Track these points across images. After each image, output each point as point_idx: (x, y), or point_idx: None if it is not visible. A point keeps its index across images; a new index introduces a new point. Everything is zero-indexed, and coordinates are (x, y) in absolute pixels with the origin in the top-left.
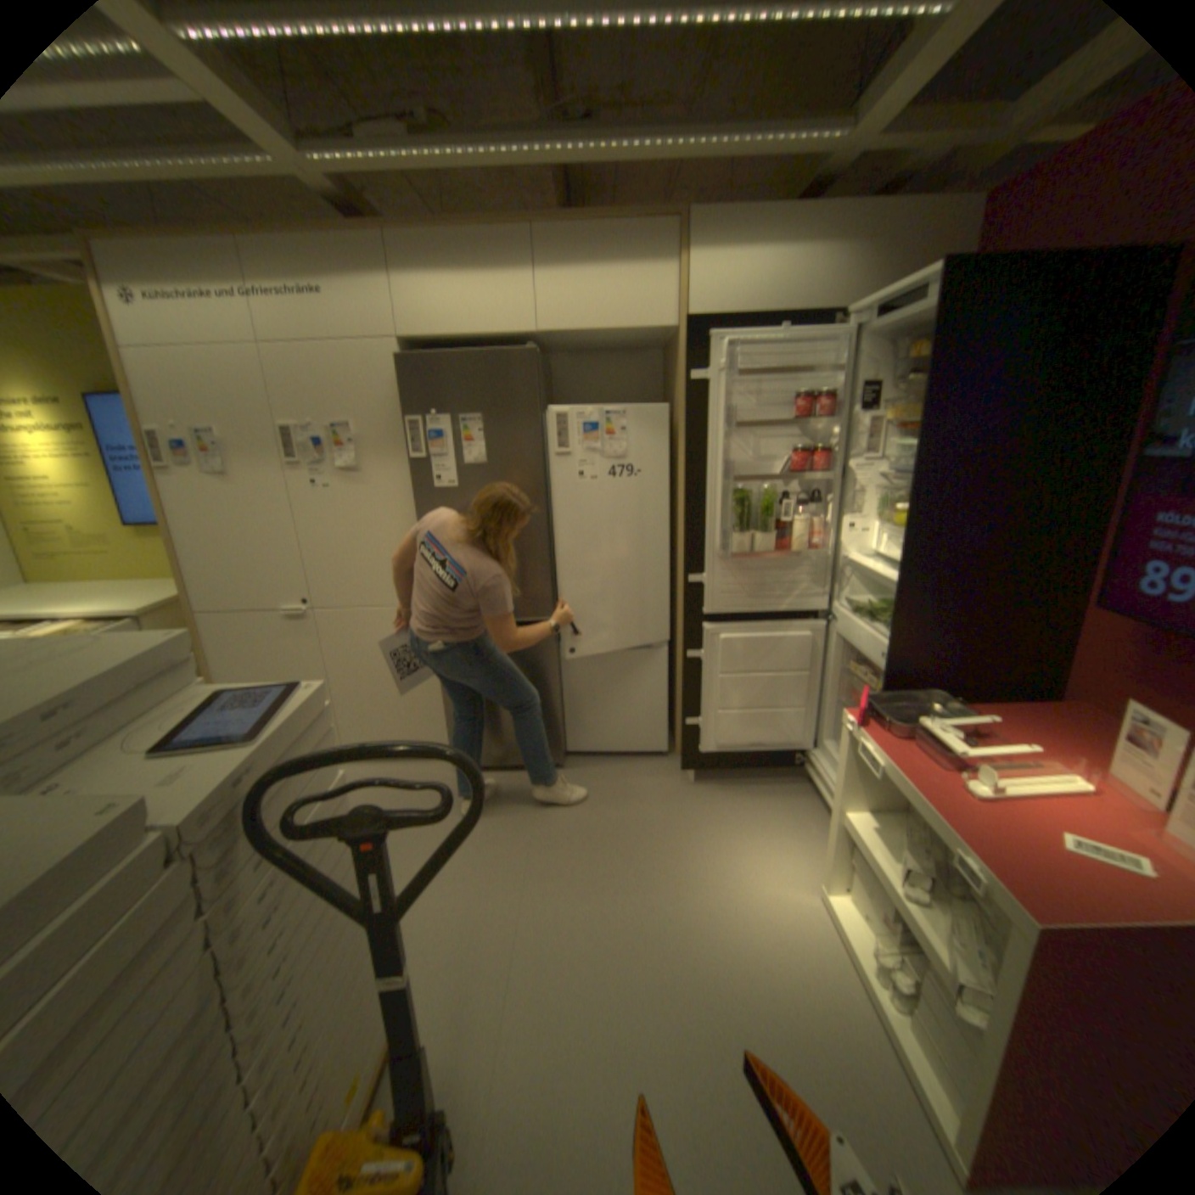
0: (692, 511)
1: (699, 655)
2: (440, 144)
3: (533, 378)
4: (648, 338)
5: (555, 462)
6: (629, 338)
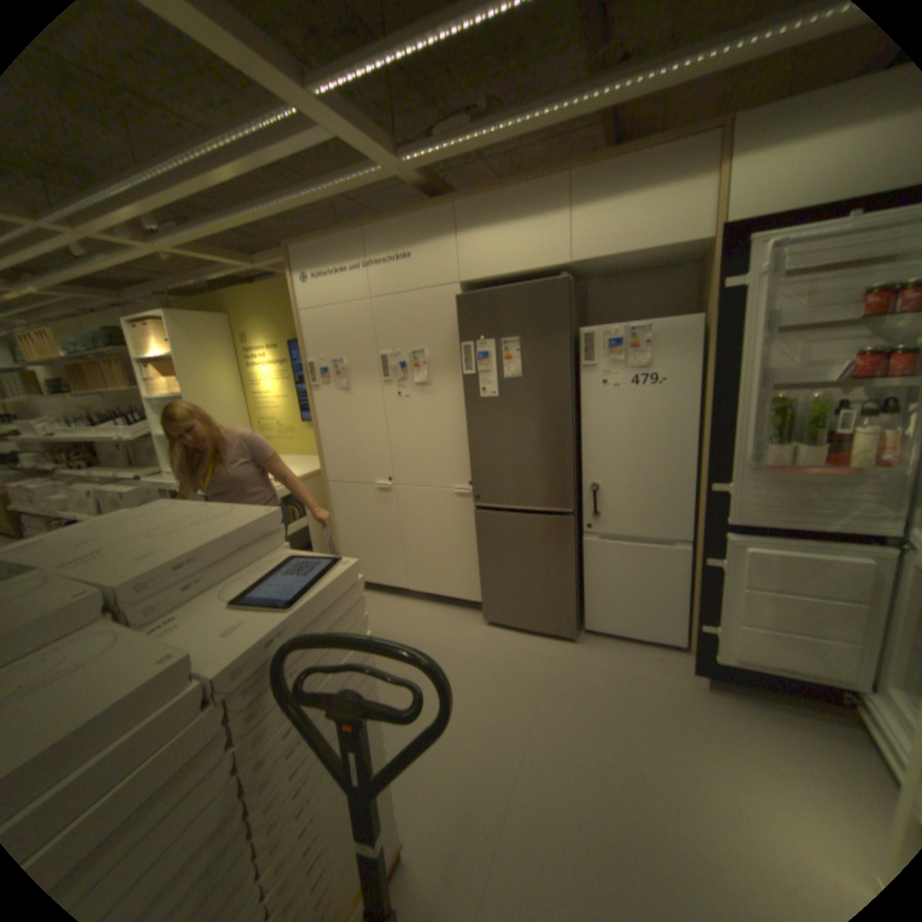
0: (720, 419)
1: (722, 564)
2: (494, 122)
3: (564, 302)
4: (682, 253)
5: (582, 374)
6: (661, 255)
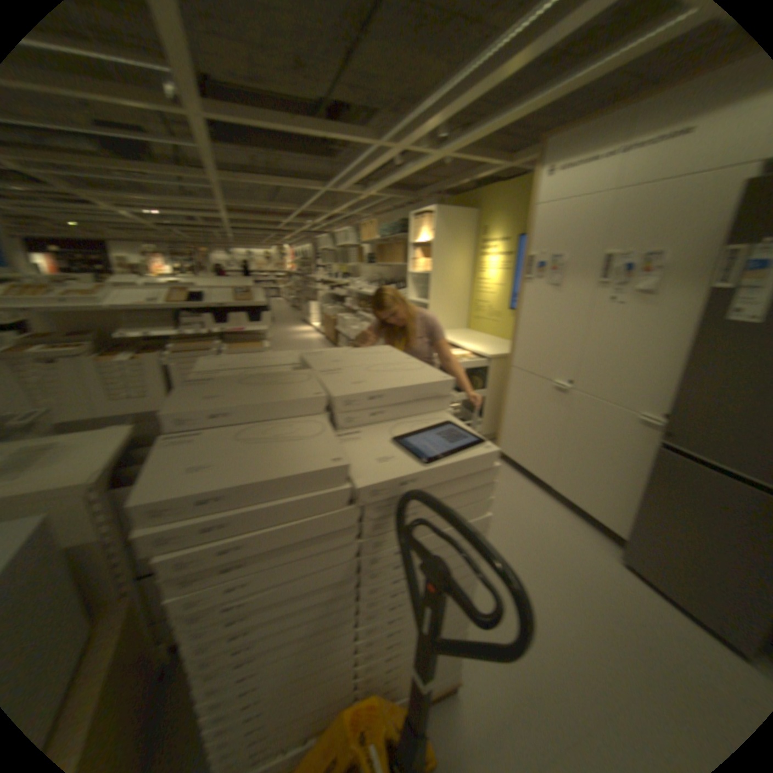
0: None
1: None
2: None
3: None
4: None
5: None
6: None
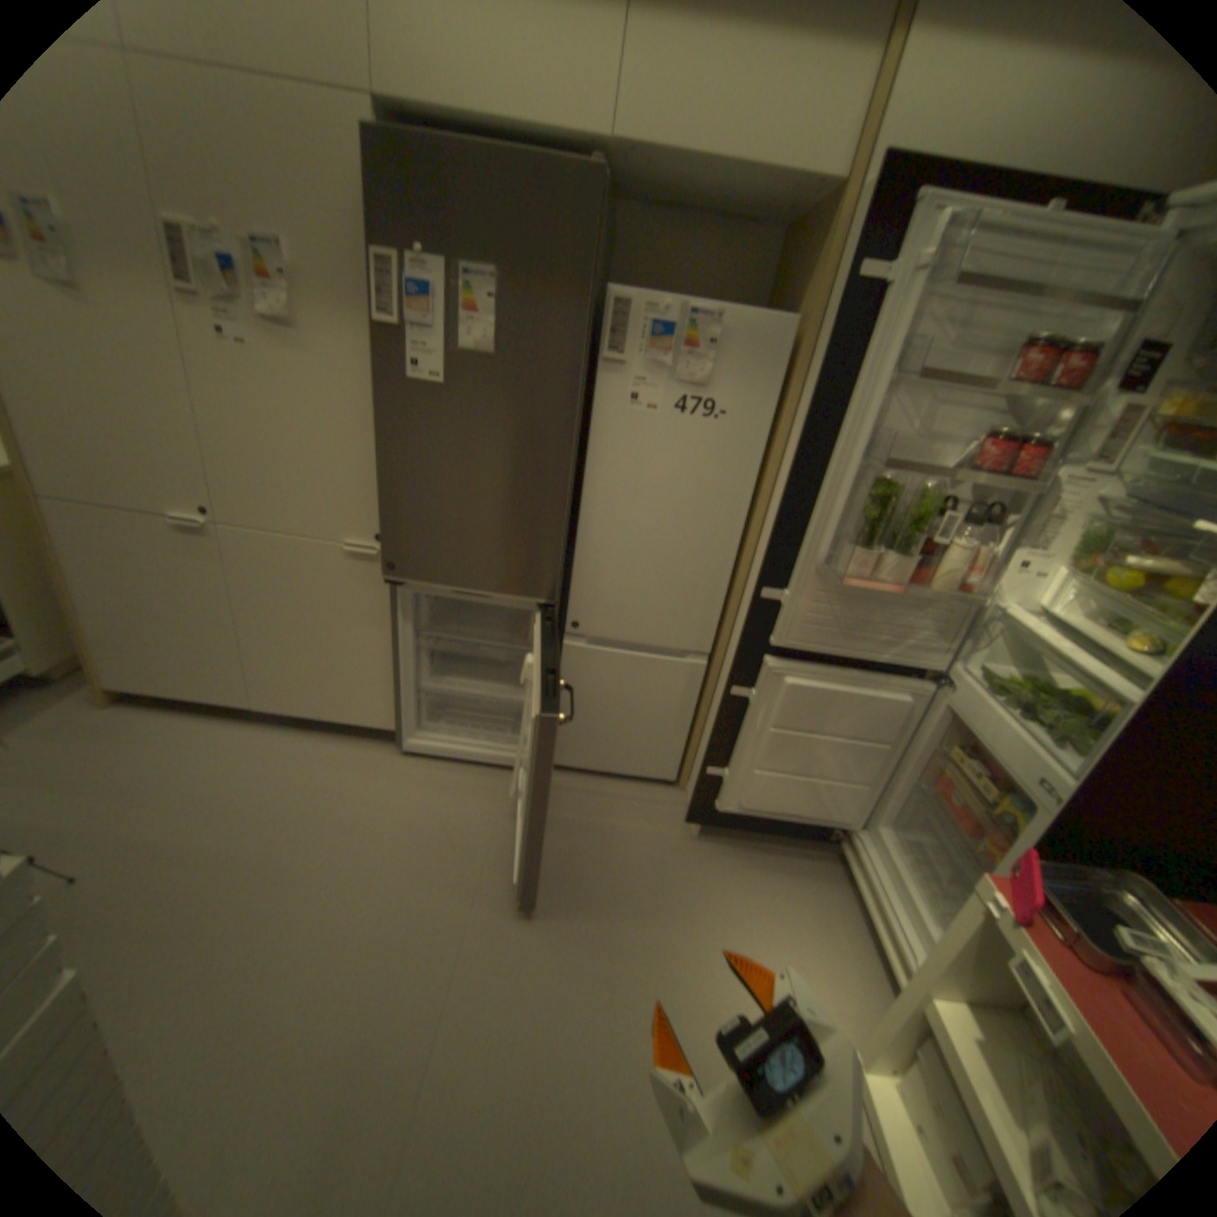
0: (797, 495)
1: (748, 693)
2: None
3: (593, 218)
4: (781, 196)
5: (598, 372)
6: (754, 187)
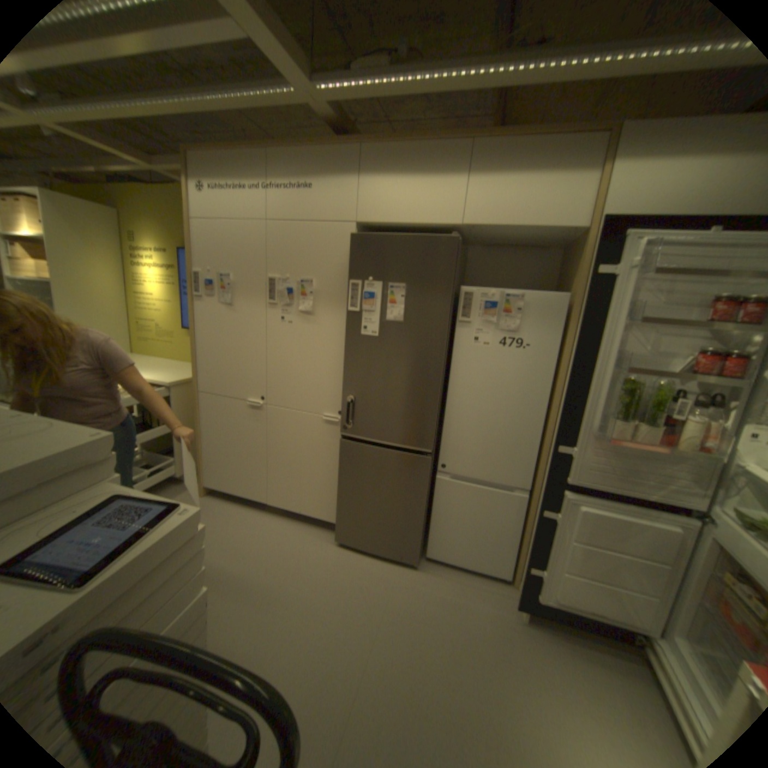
0: (575, 390)
1: (556, 517)
2: (413, 71)
3: (452, 259)
4: (555, 237)
5: (456, 328)
6: (539, 235)
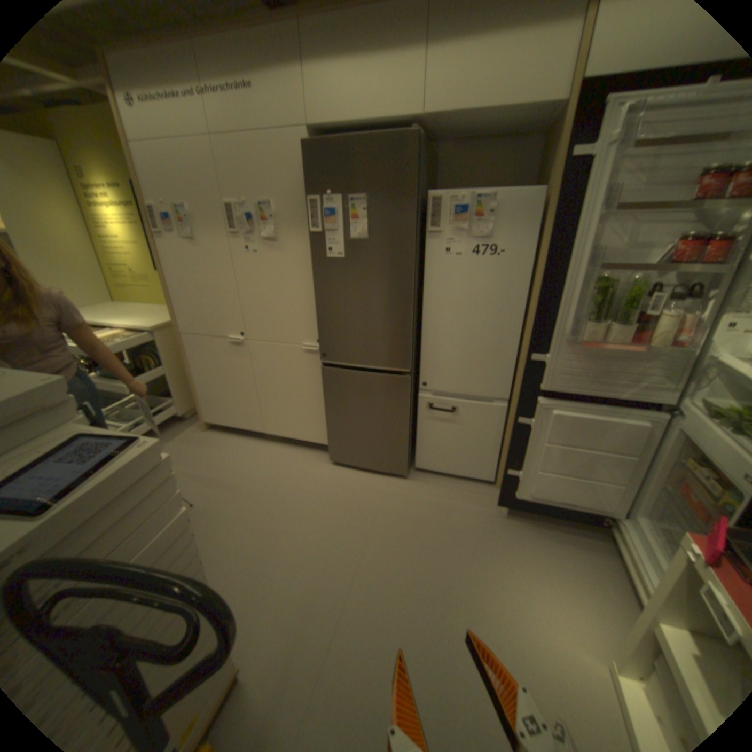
0: (548, 294)
1: (530, 422)
2: None
3: (414, 159)
4: (532, 119)
5: (427, 240)
6: (513, 118)
